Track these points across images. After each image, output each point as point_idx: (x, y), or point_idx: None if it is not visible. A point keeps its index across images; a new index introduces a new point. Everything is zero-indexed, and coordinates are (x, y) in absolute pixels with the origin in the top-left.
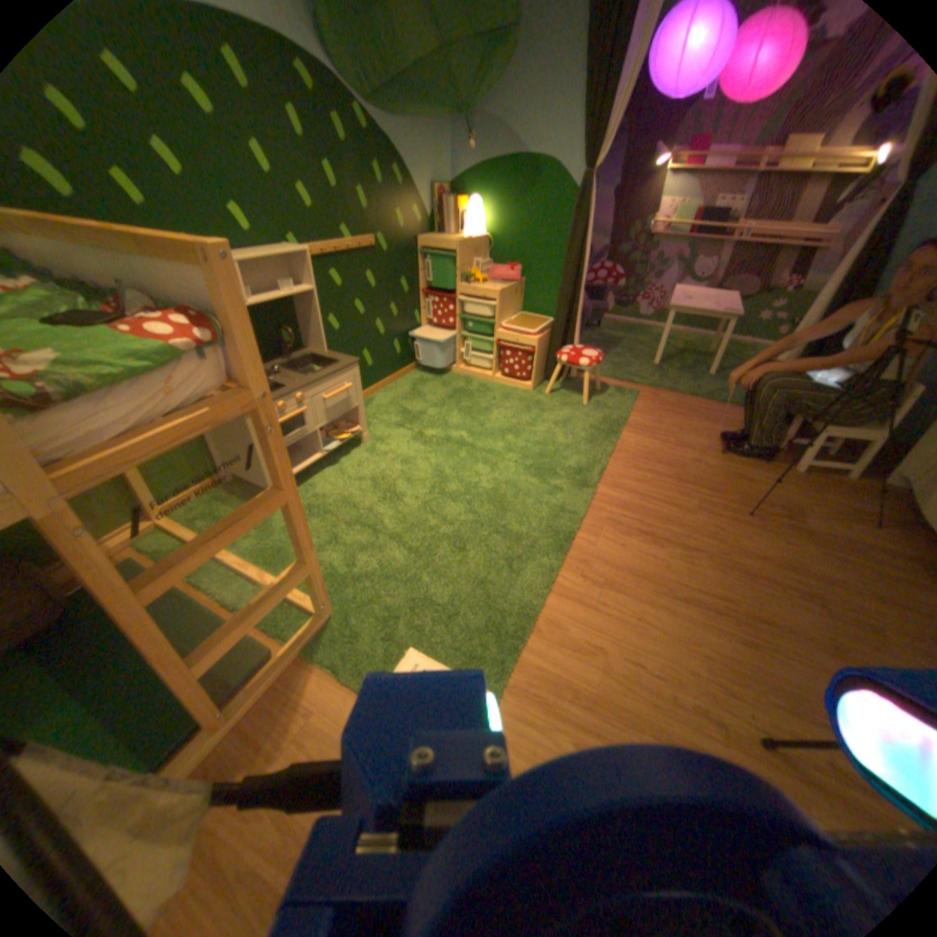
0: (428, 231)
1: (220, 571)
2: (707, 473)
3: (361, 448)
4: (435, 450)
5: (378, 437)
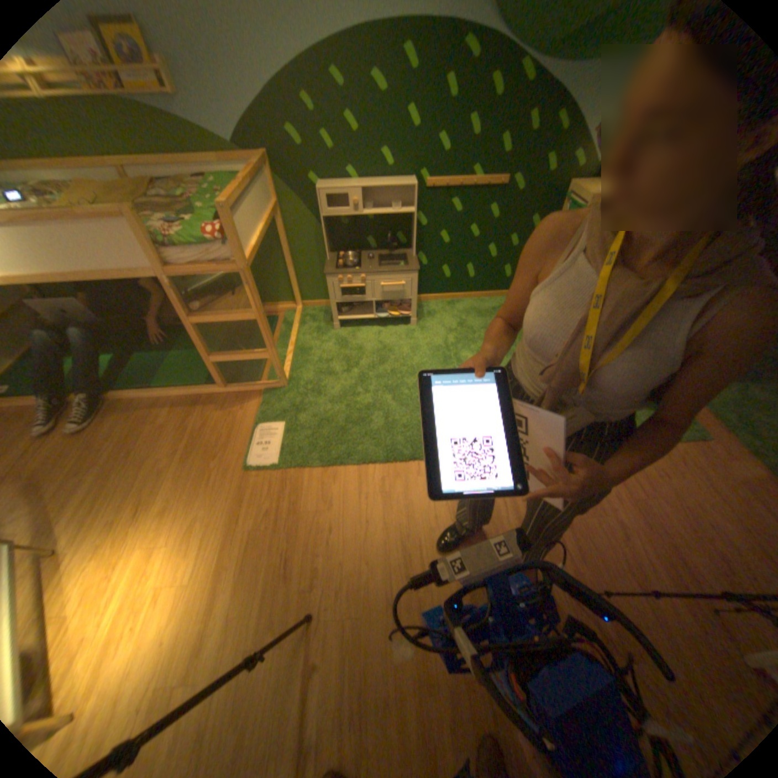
0: (596, 178)
1: (287, 344)
2: (615, 549)
3: (406, 330)
4: (438, 358)
5: (424, 329)
